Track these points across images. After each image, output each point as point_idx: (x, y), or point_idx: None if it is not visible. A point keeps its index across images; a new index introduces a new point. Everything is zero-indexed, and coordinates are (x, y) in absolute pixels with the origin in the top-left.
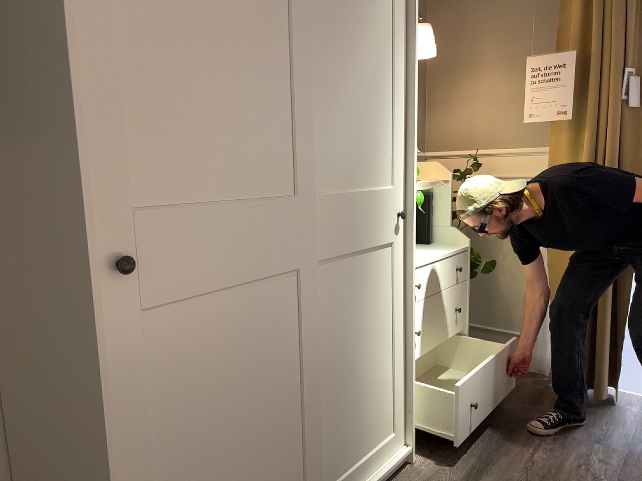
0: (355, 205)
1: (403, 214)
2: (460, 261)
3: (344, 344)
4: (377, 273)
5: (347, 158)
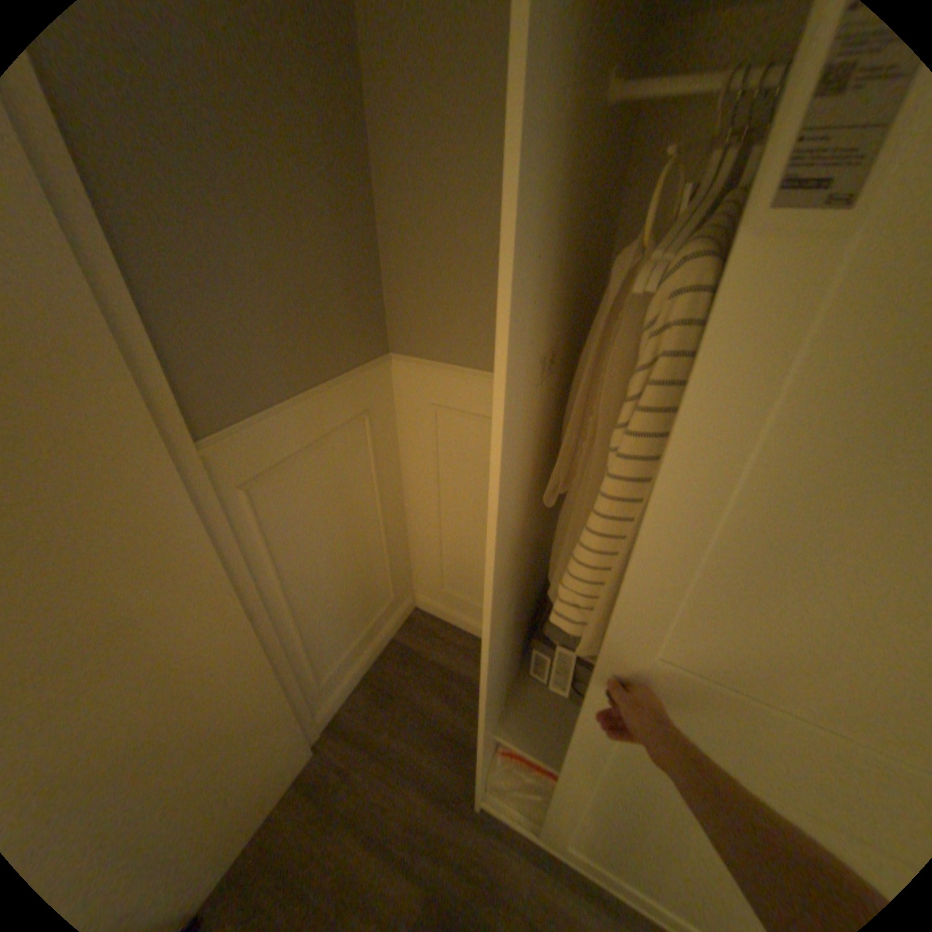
0: None
1: None
2: None
3: None
4: None
5: None
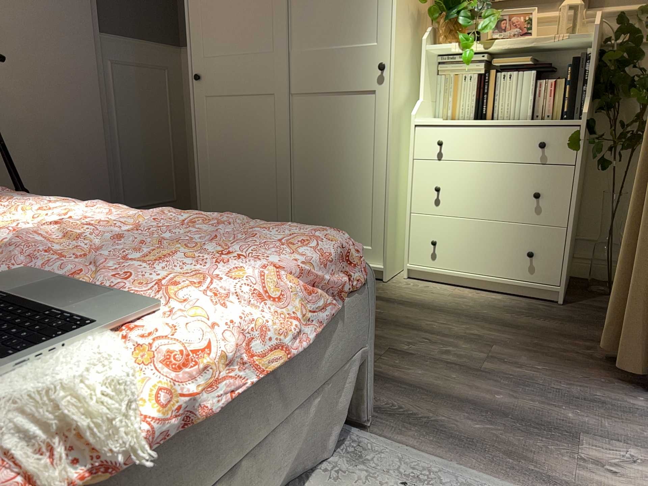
0: (328, 58)
1: (381, 66)
2: (563, 140)
3: (318, 156)
4: (356, 113)
5: (323, 23)
